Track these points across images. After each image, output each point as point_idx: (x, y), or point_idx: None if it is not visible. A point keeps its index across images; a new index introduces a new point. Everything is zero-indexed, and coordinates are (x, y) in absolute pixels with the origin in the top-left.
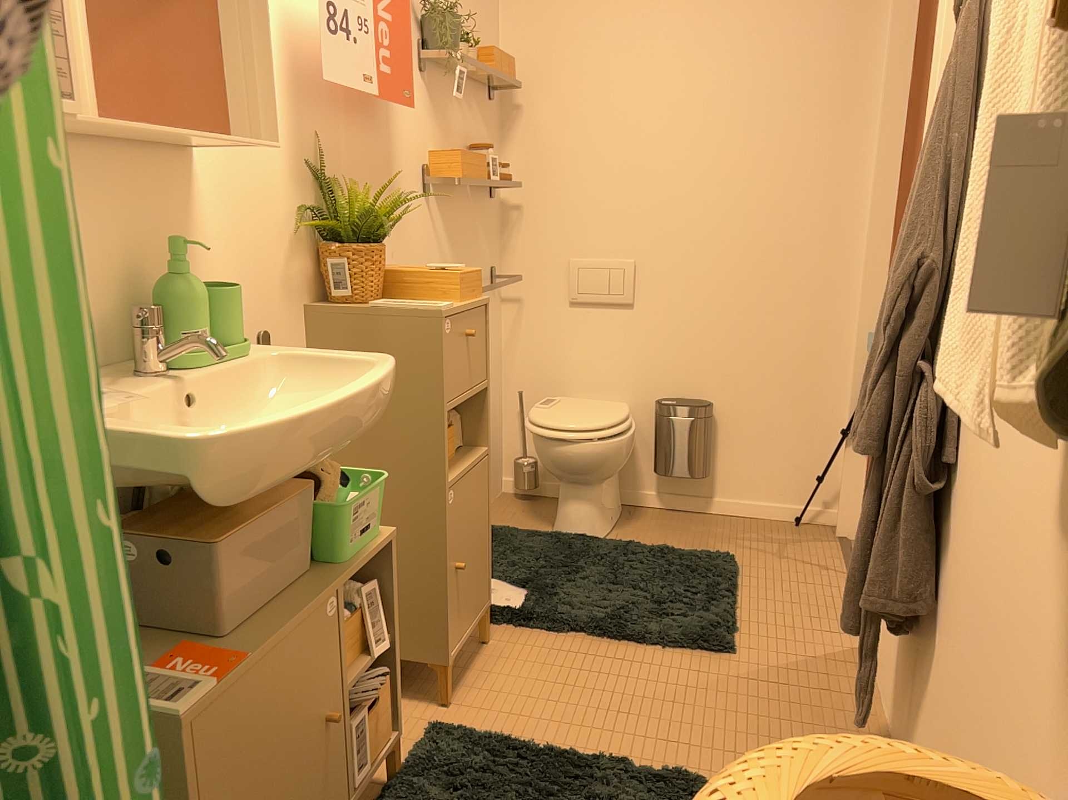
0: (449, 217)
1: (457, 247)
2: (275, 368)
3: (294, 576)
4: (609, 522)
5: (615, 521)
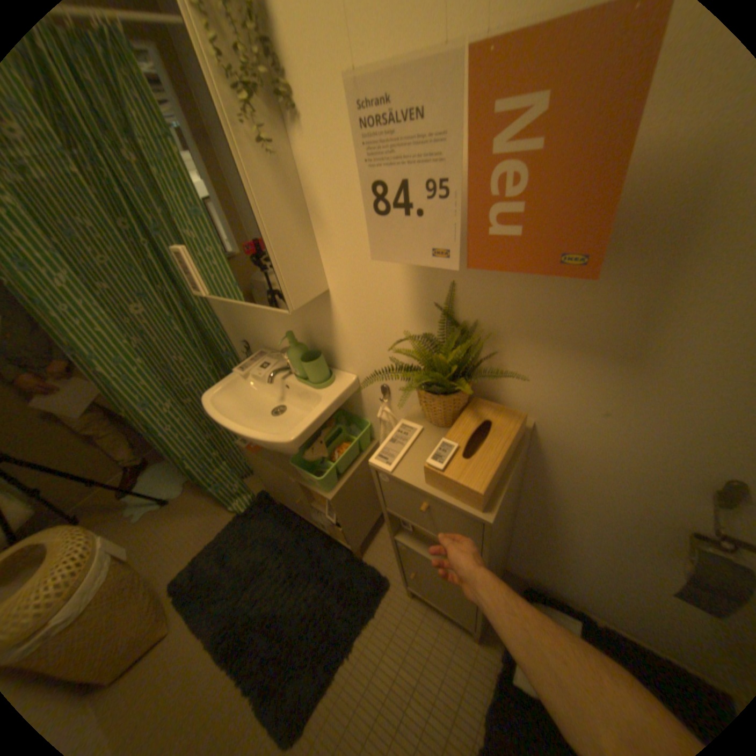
0: None
1: None
2: (313, 399)
3: (291, 459)
4: None
5: None
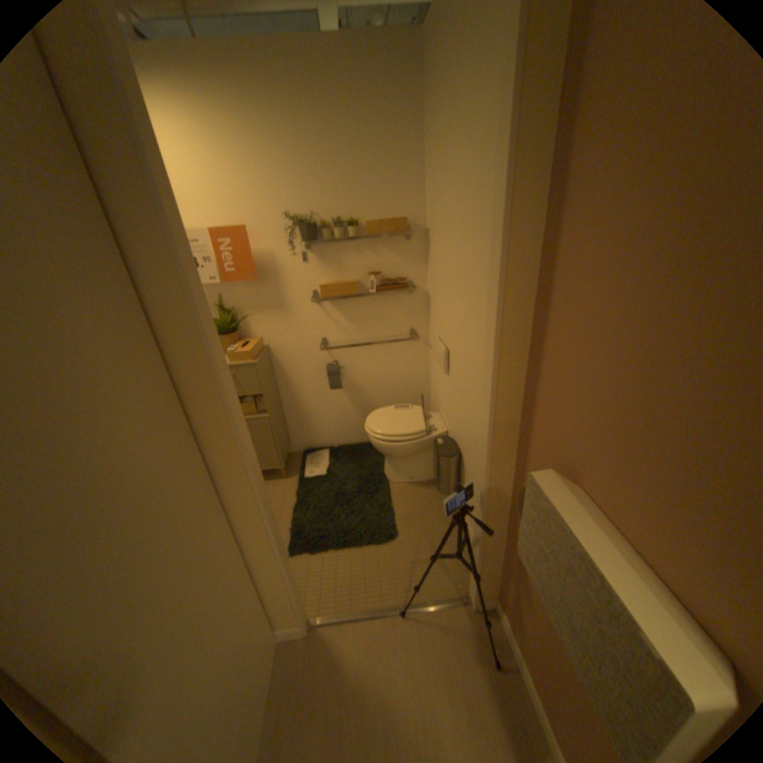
0: (343, 307)
1: (354, 320)
2: None
3: None
4: (404, 478)
5: (415, 480)
